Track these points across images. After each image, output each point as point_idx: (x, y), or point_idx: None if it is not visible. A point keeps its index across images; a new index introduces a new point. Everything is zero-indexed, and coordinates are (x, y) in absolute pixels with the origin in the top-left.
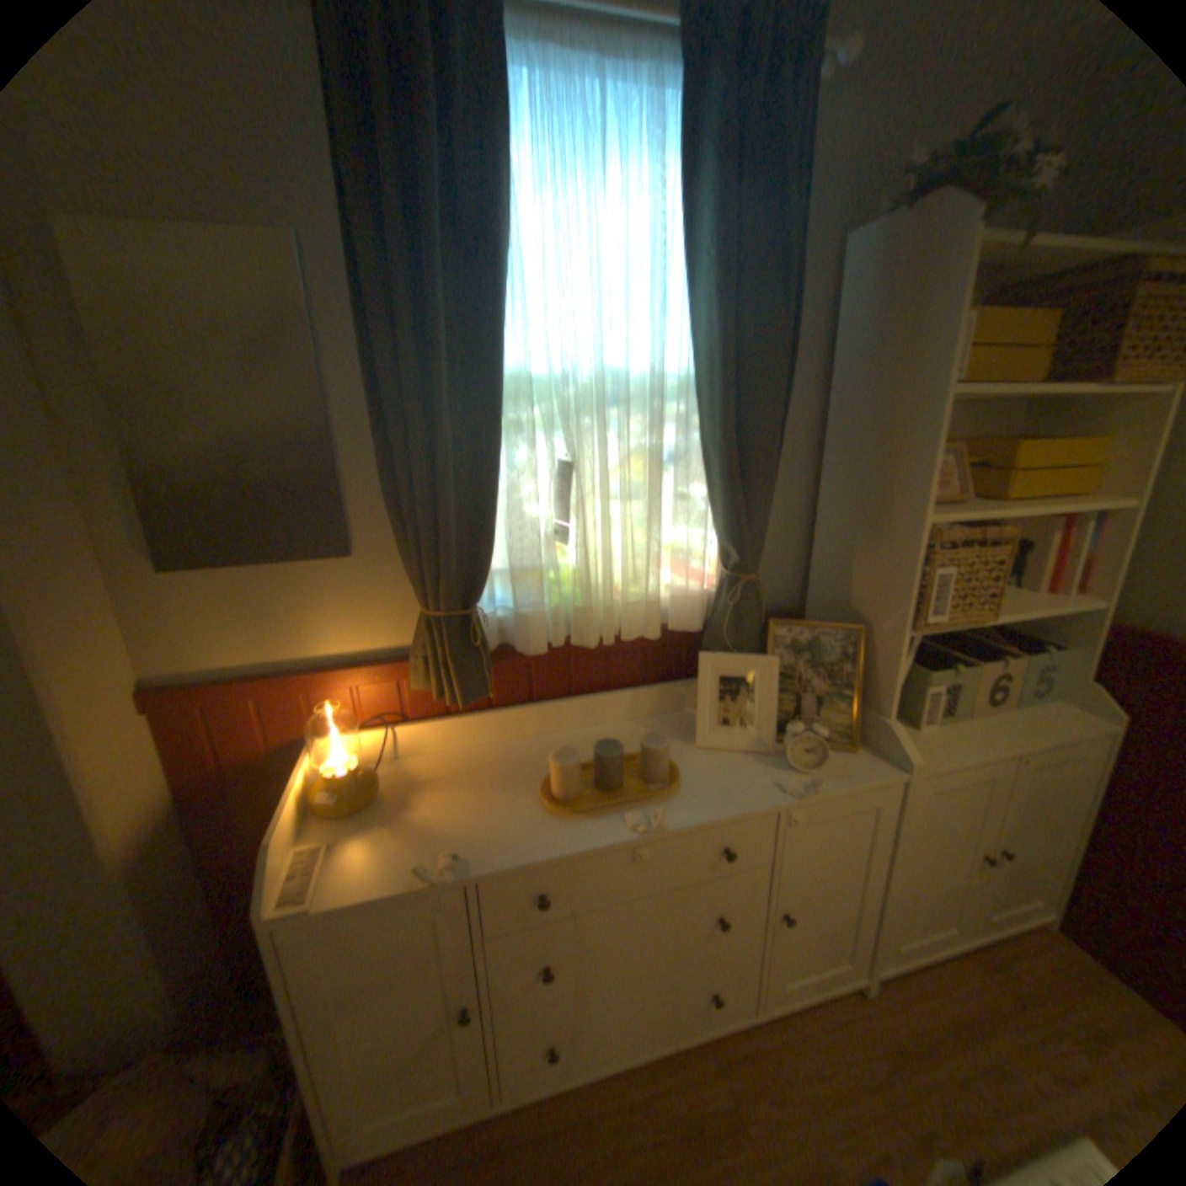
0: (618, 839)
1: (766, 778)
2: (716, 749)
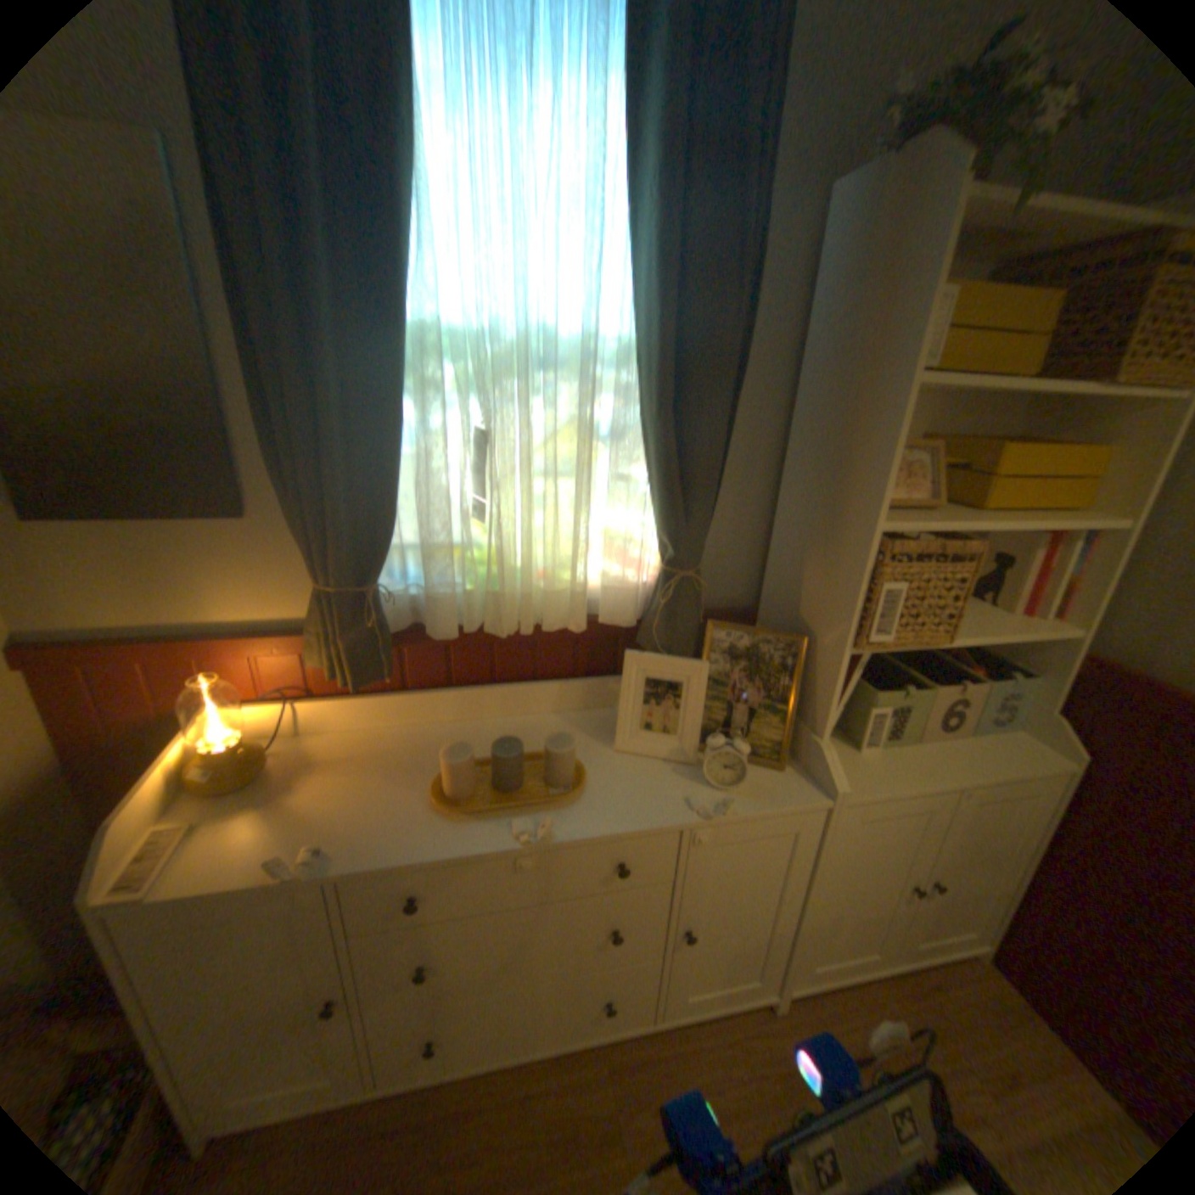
0: (498, 845)
1: (678, 791)
2: (634, 754)
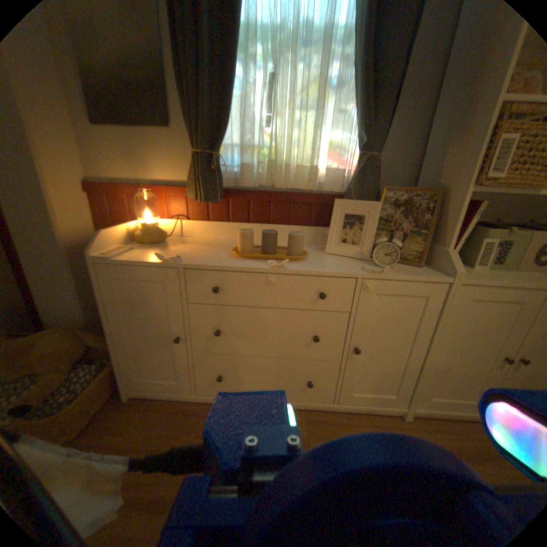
0: (260, 268)
1: (358, 266)
2: (336, 255)
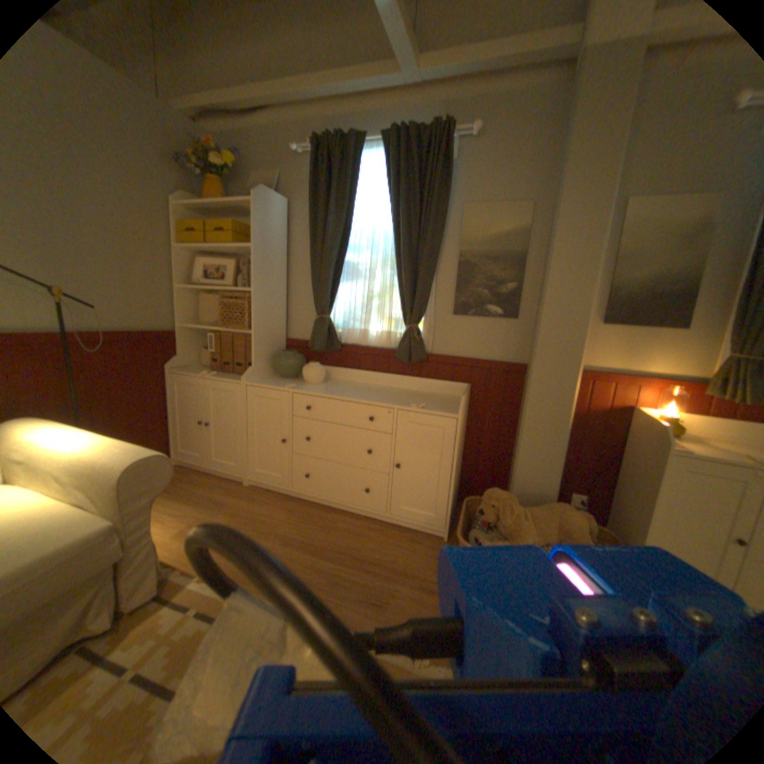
0: None
1: None
2: None
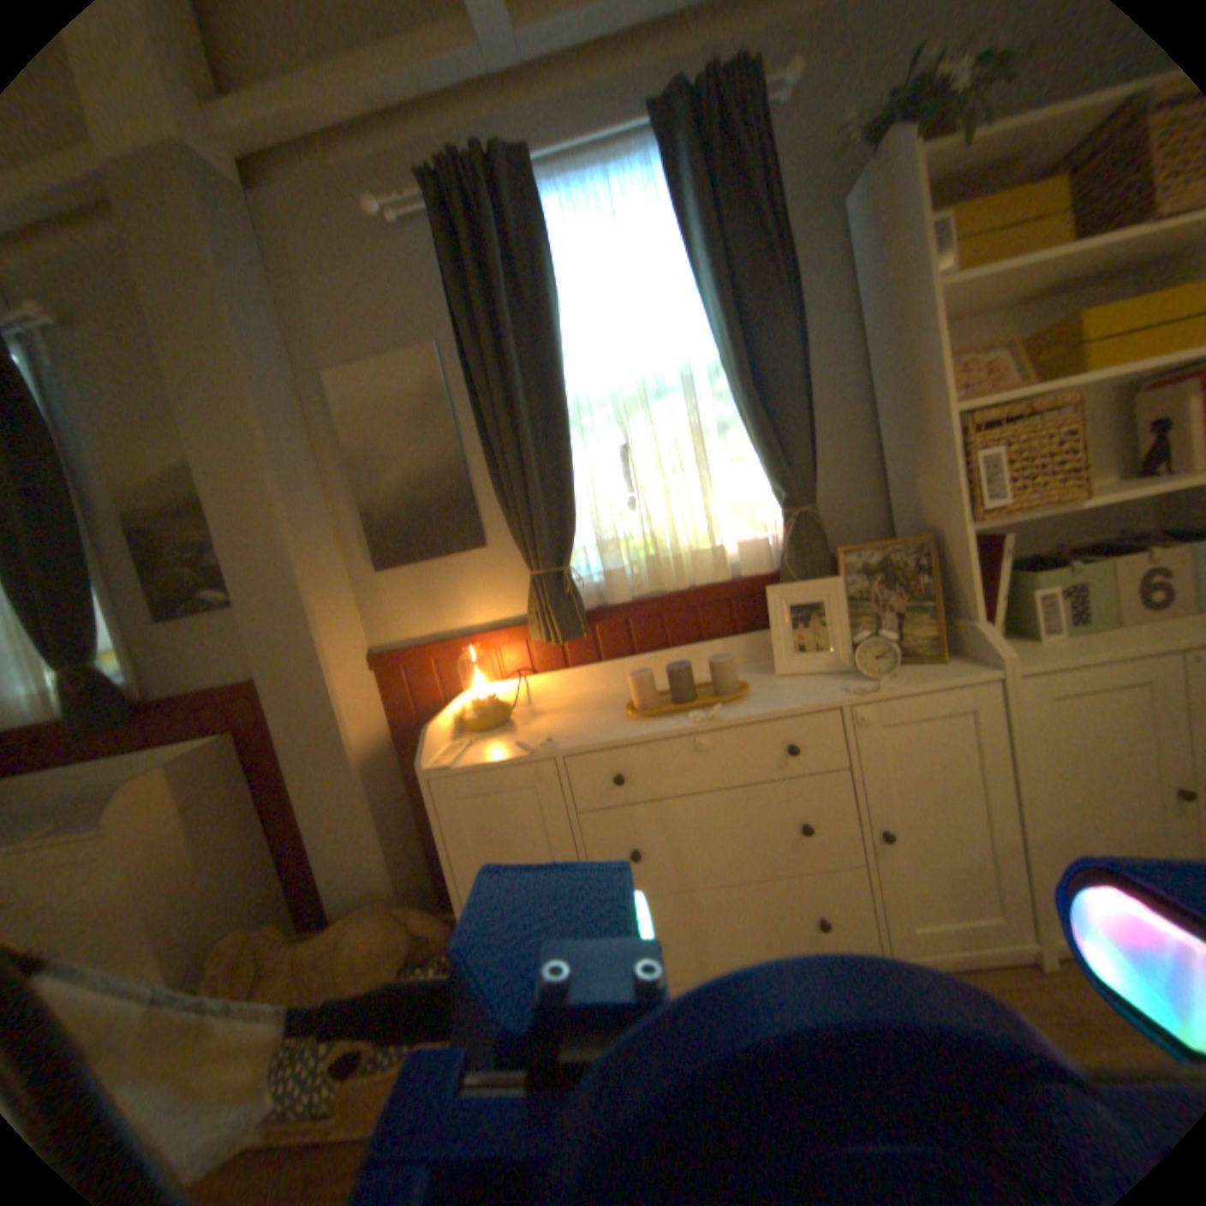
0: (679, 728)
1: (837, 687)
2: (796, 675)
